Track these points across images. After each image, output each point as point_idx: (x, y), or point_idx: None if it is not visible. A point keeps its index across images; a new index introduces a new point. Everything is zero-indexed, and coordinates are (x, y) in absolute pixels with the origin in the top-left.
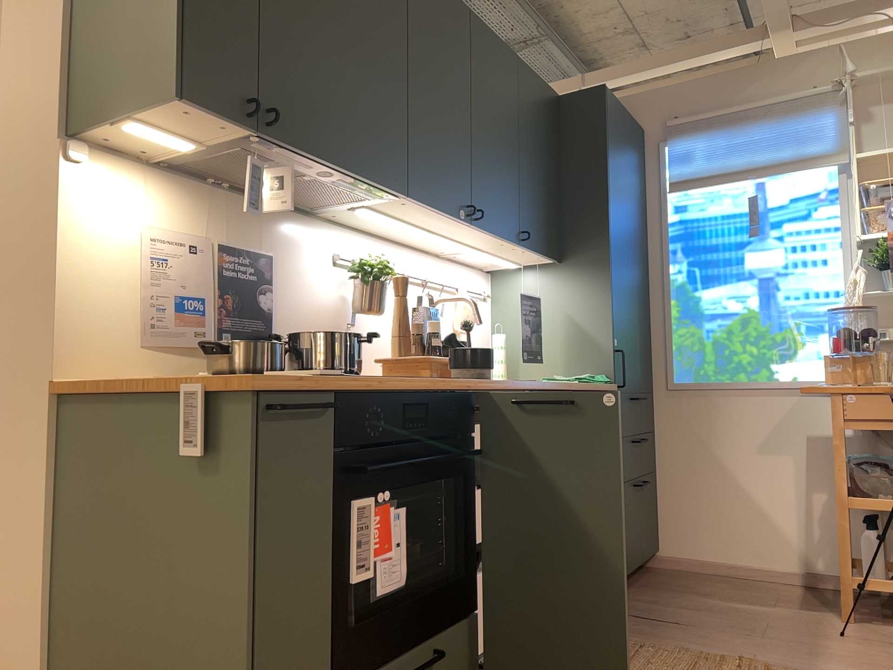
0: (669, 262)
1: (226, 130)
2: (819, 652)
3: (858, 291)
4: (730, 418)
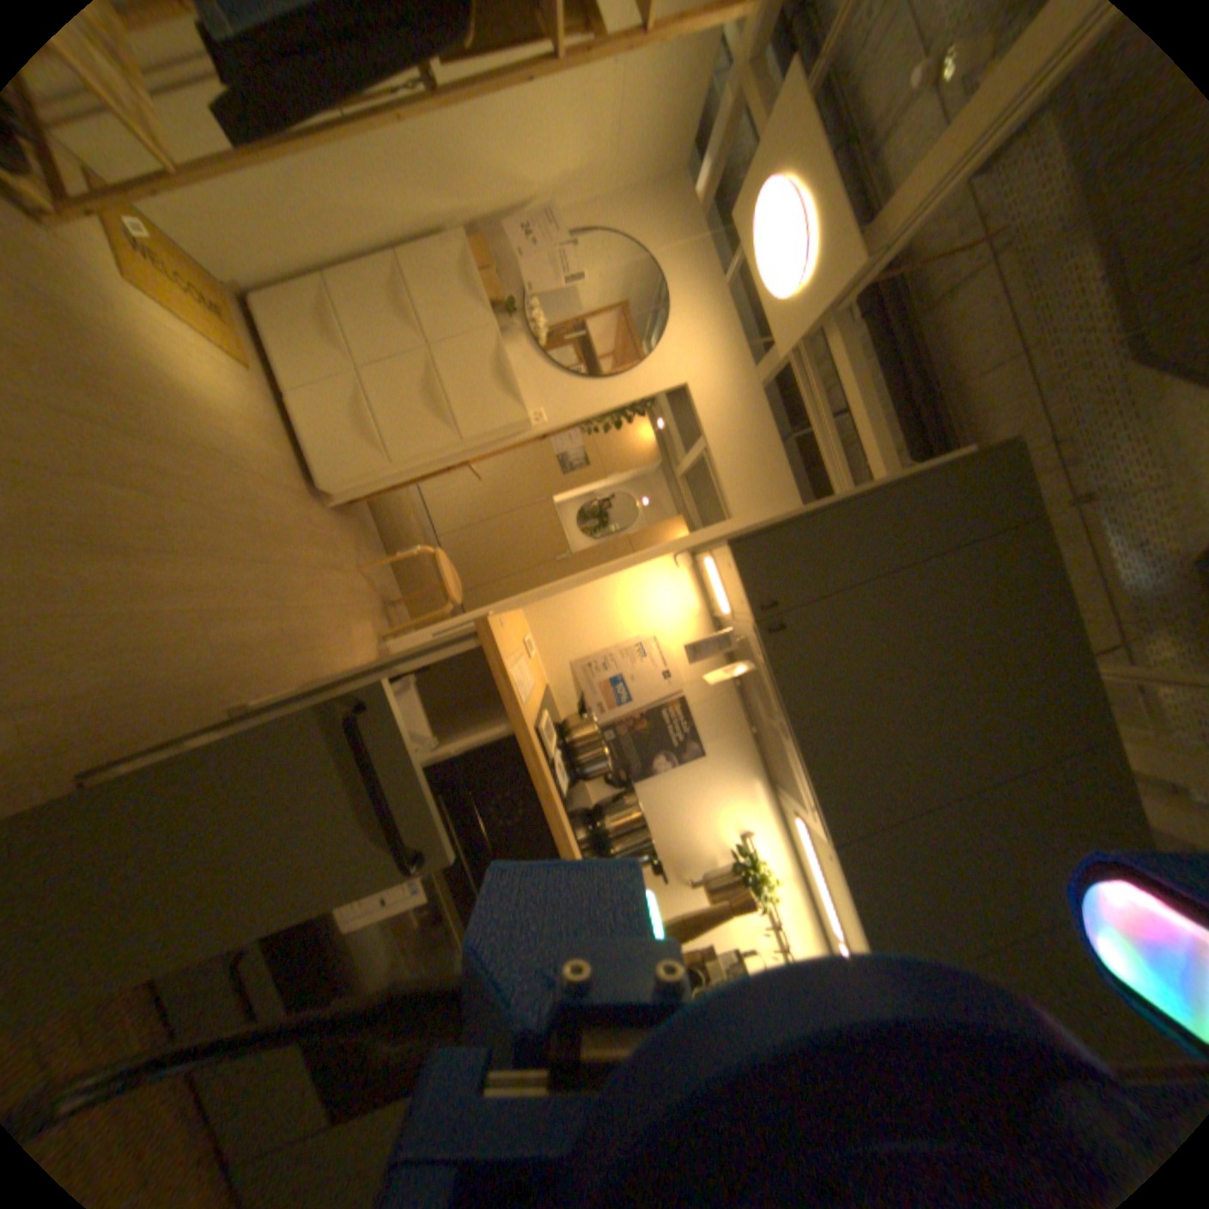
0: None
1: (742, 603)
2: None
3: None
4: None
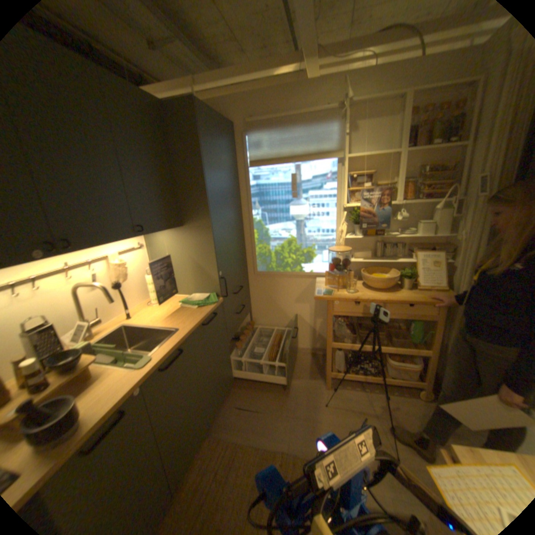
0: (252, 209)
1: None
2: (316, 430)
3: (343, 236)
4: (283, 288)
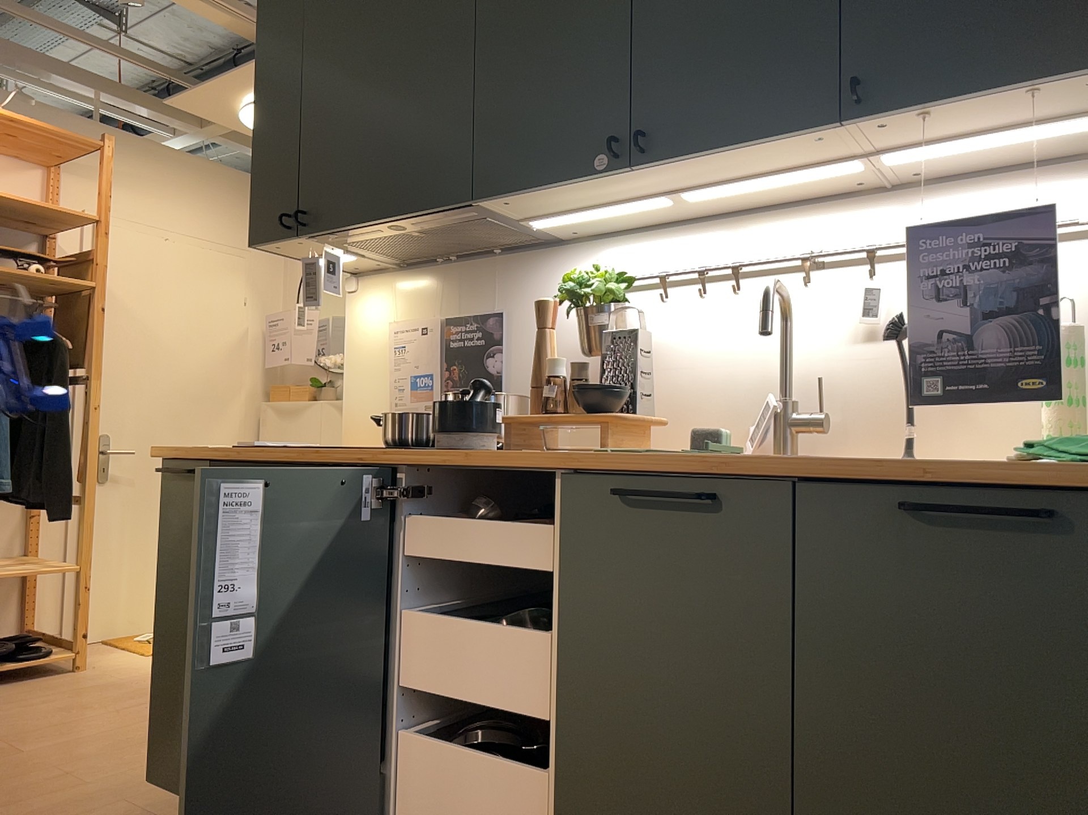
0: None
1: (308, 243)
2: None
3: None
4: None
